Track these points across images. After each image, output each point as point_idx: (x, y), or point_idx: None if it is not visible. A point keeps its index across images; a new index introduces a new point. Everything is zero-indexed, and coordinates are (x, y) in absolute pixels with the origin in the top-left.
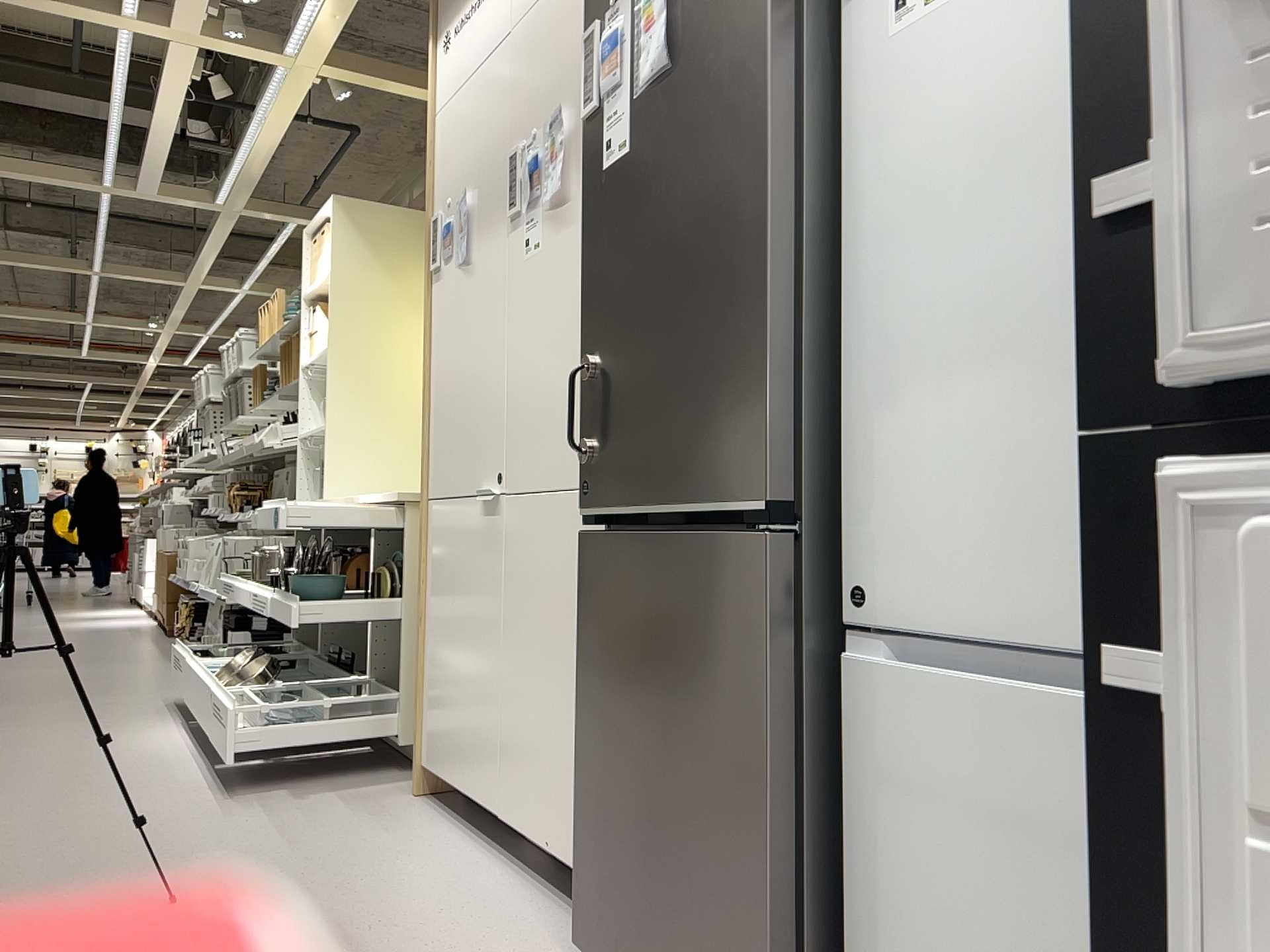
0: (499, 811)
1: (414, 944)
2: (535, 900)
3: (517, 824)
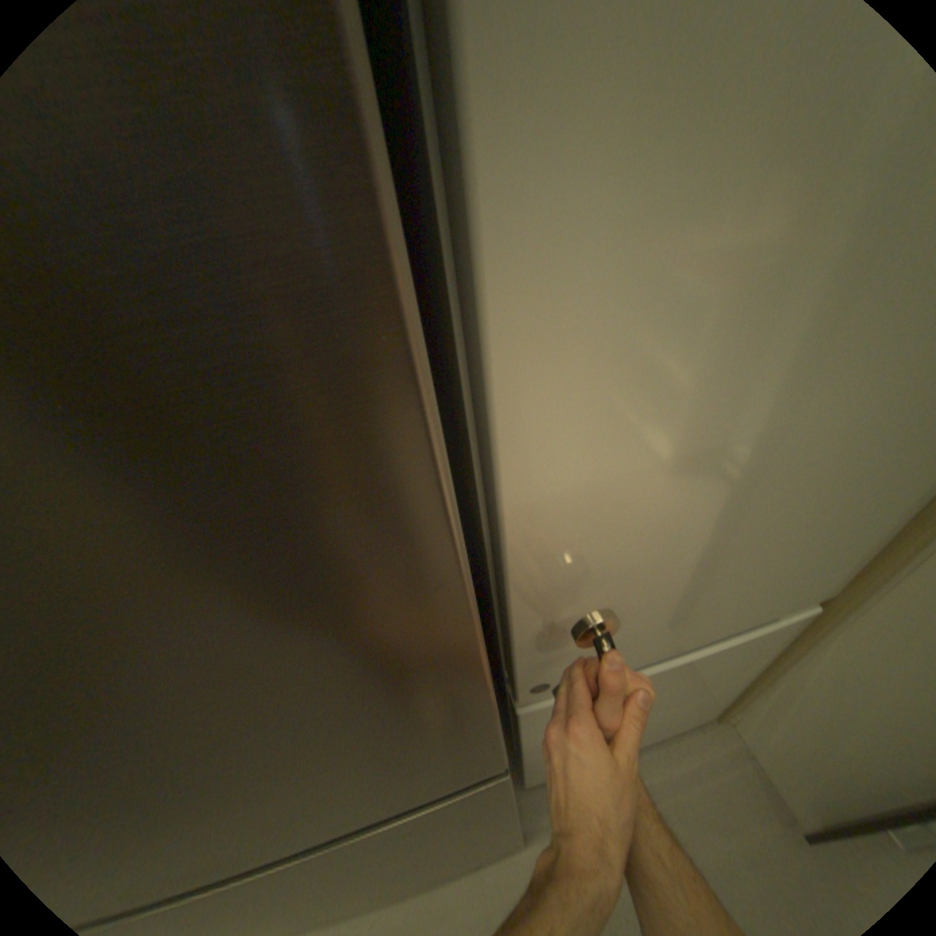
0: None
1: None
2: None
3: None
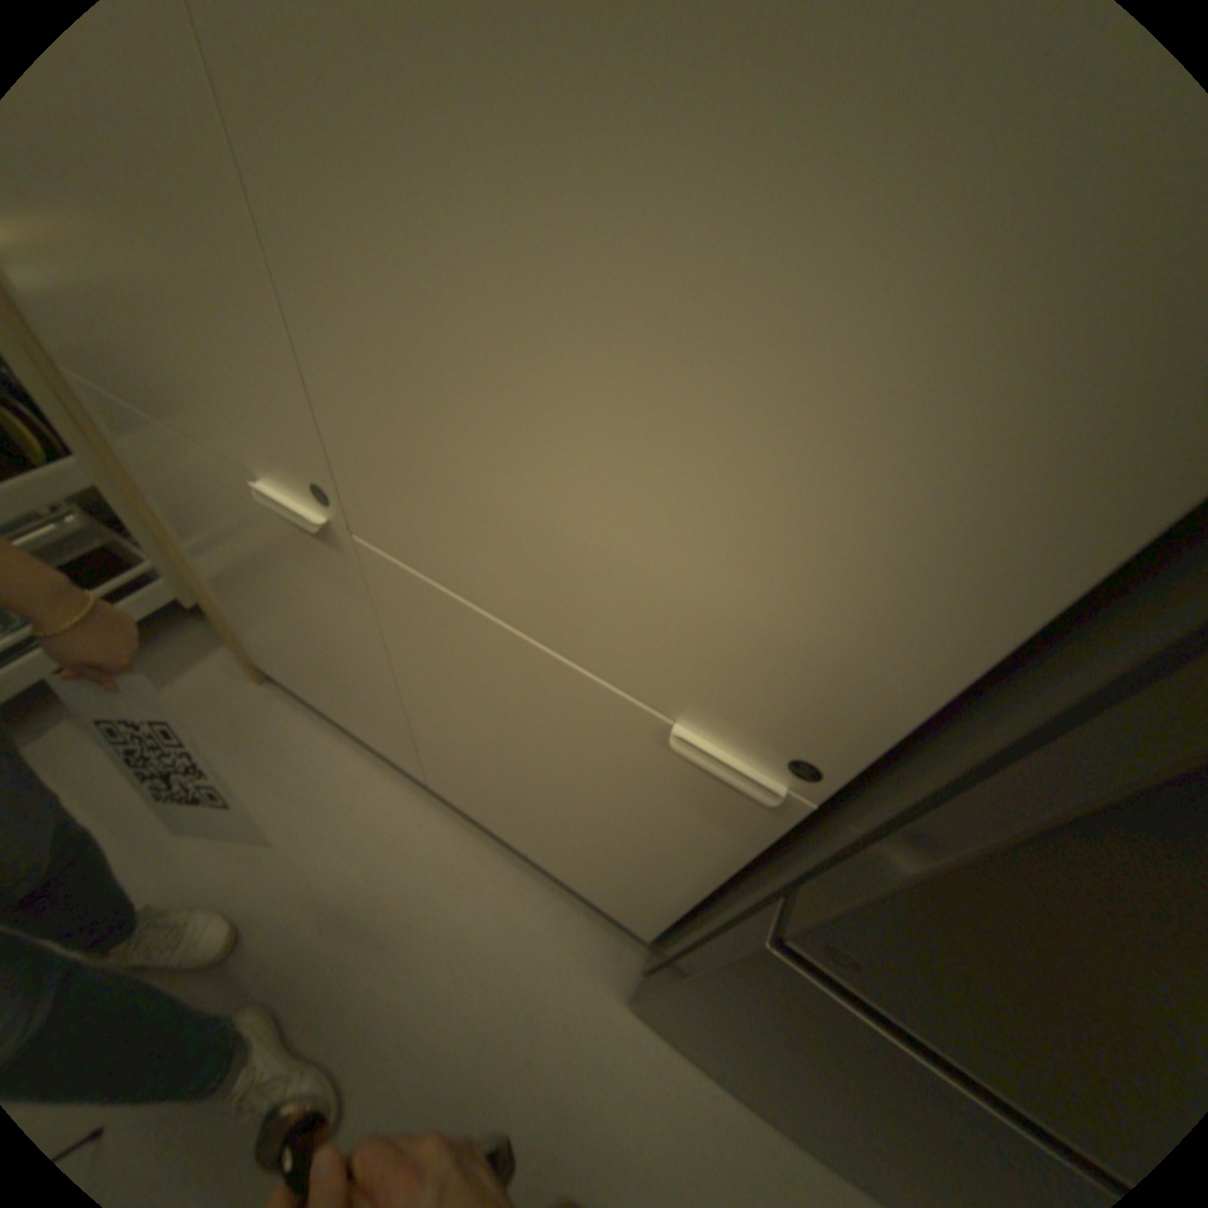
0: (427, 781)
1: (458, 1045)
2: (518, 879)
3: (464, 807)
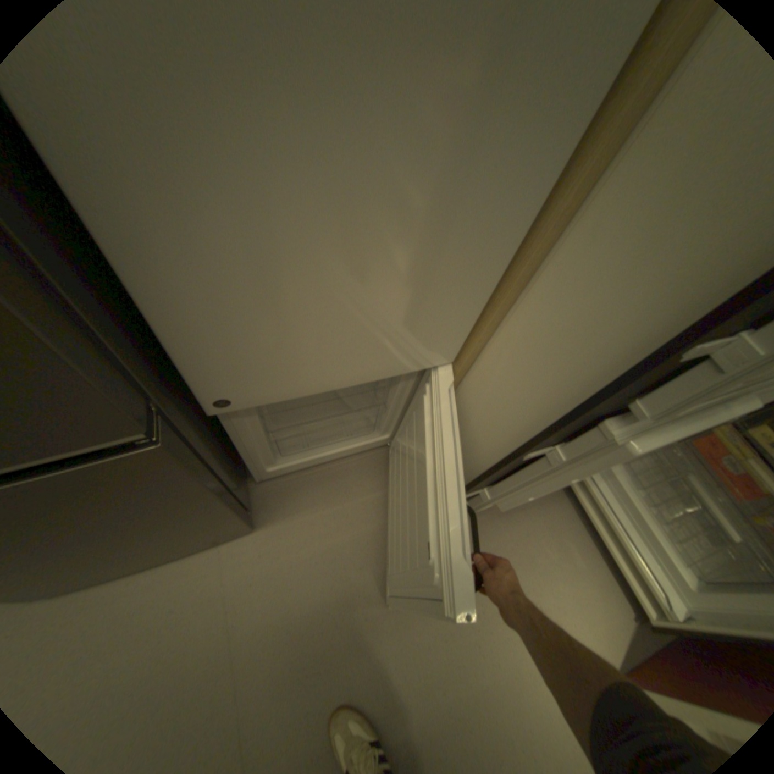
0: None
1: None
2: None
3: None
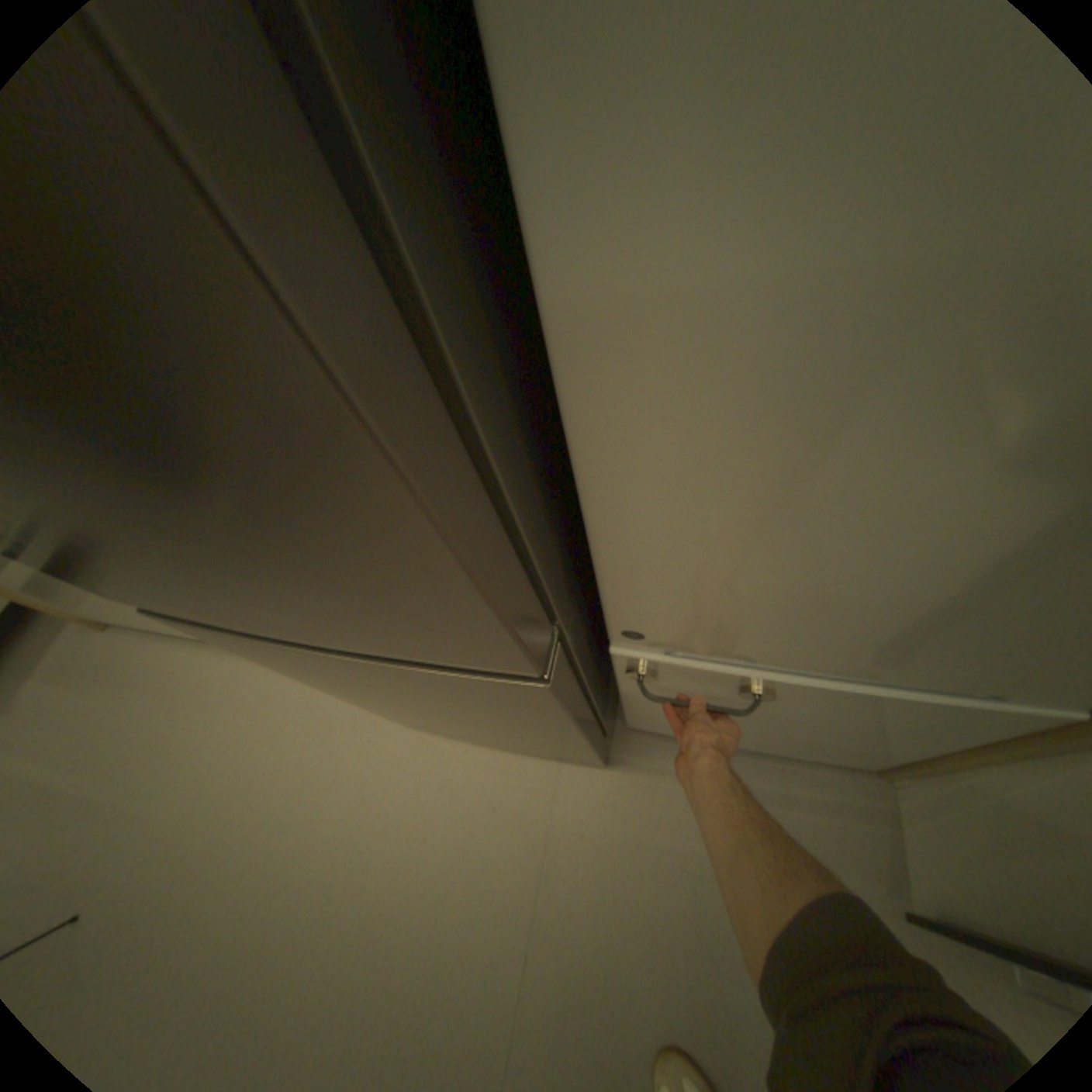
0: None
1: (285, 791)
2: None
3: None
